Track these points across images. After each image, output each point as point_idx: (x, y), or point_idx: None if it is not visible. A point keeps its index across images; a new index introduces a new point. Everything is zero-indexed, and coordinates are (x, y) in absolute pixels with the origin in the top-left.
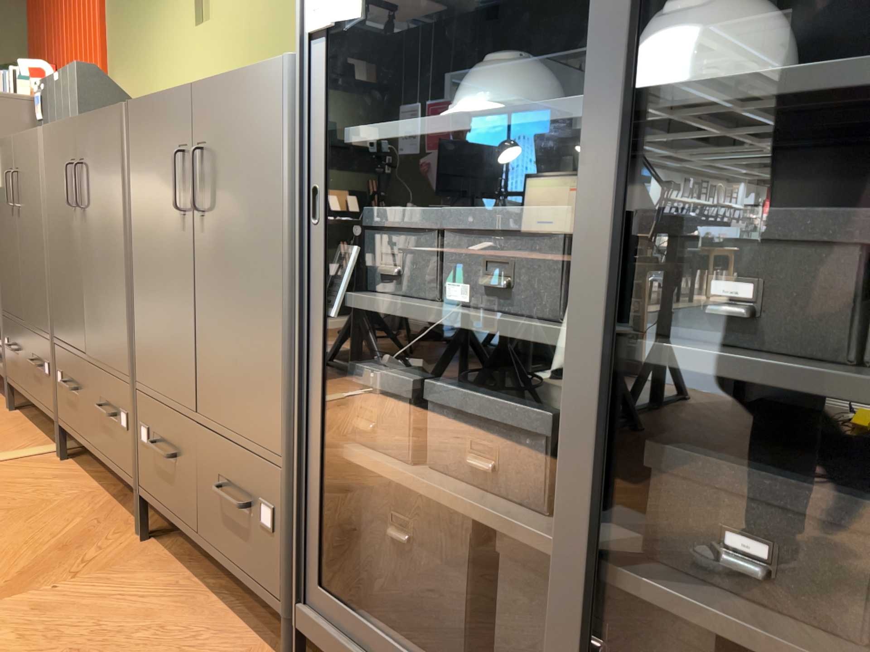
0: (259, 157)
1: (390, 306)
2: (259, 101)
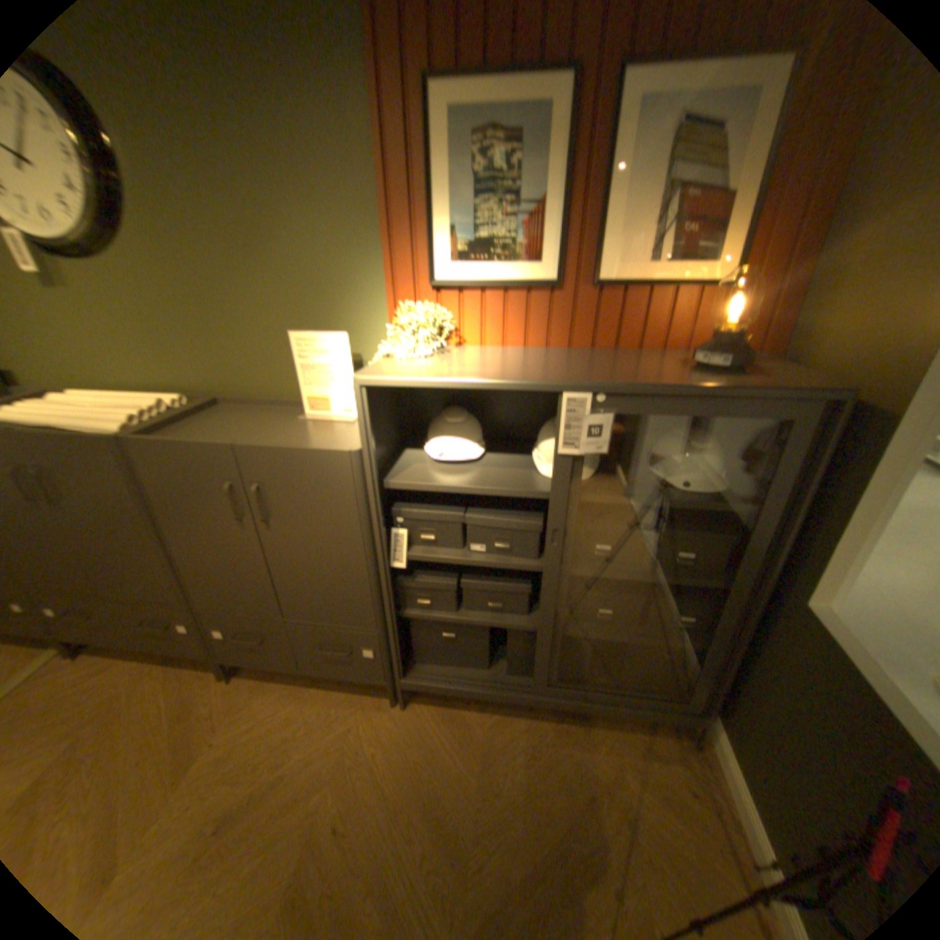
0: (330, 499)
1: (439, 559)
2: (324, 470)
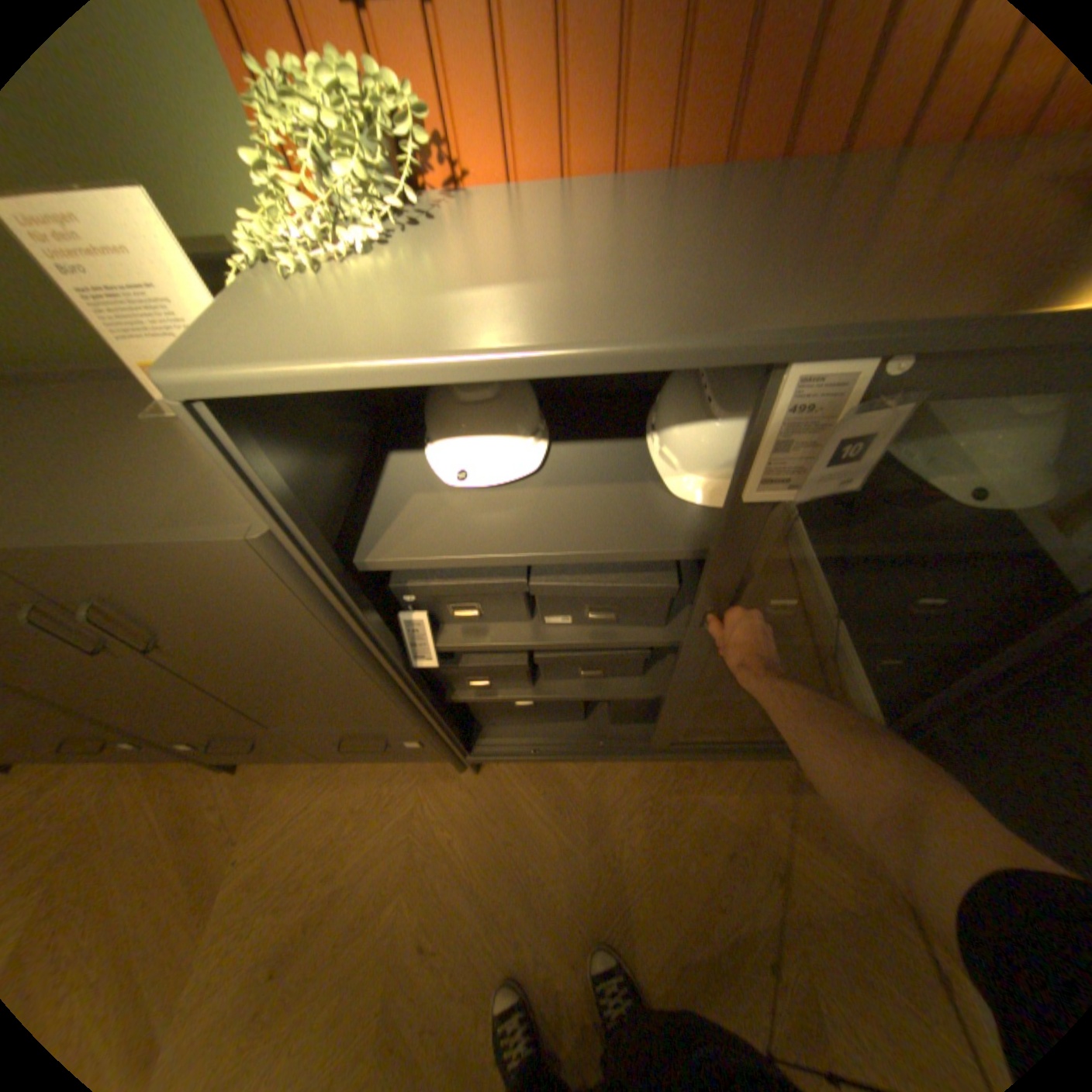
0: (254, 613)
1: (493, 648)
2: (212, 576)
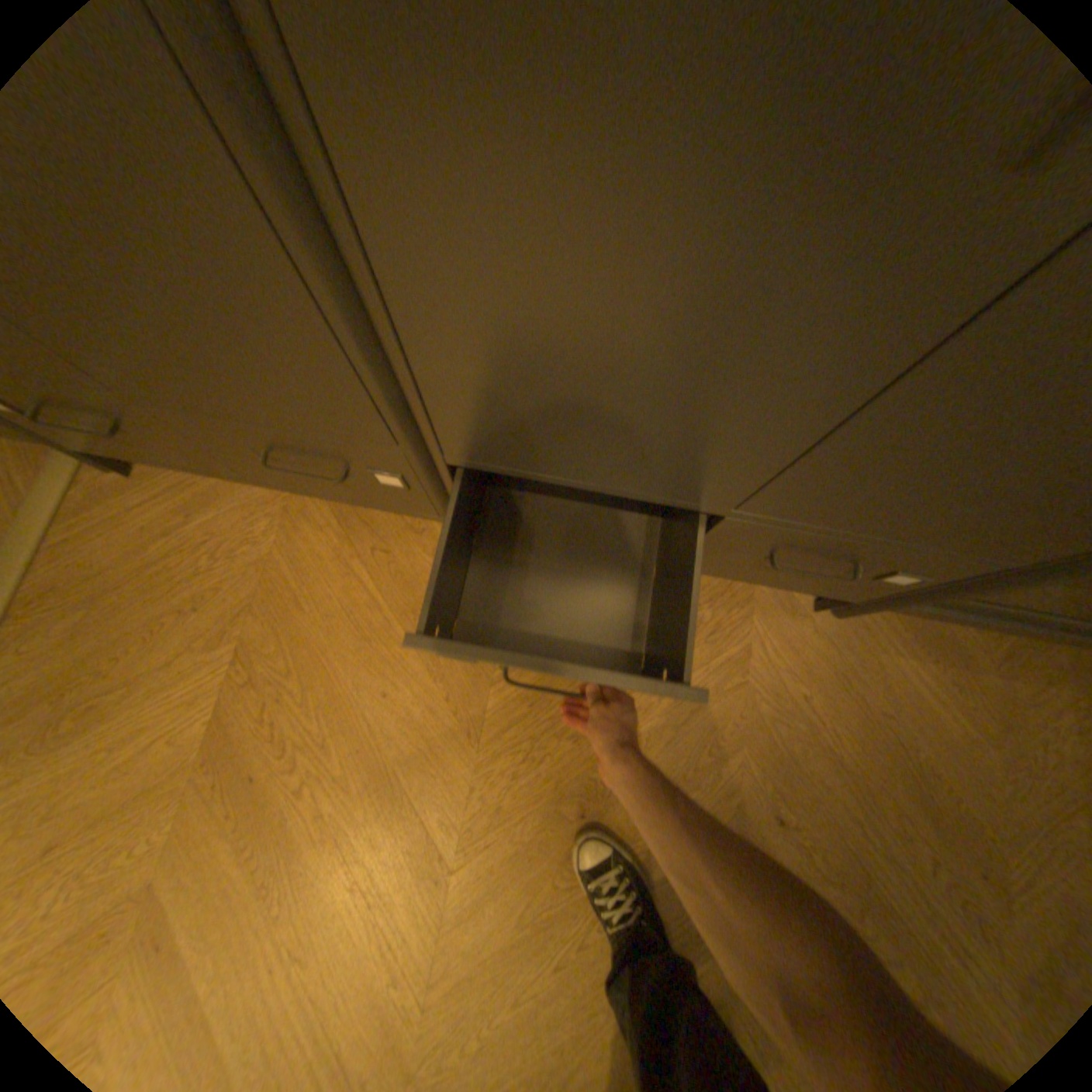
0: None
1: None
2: None
